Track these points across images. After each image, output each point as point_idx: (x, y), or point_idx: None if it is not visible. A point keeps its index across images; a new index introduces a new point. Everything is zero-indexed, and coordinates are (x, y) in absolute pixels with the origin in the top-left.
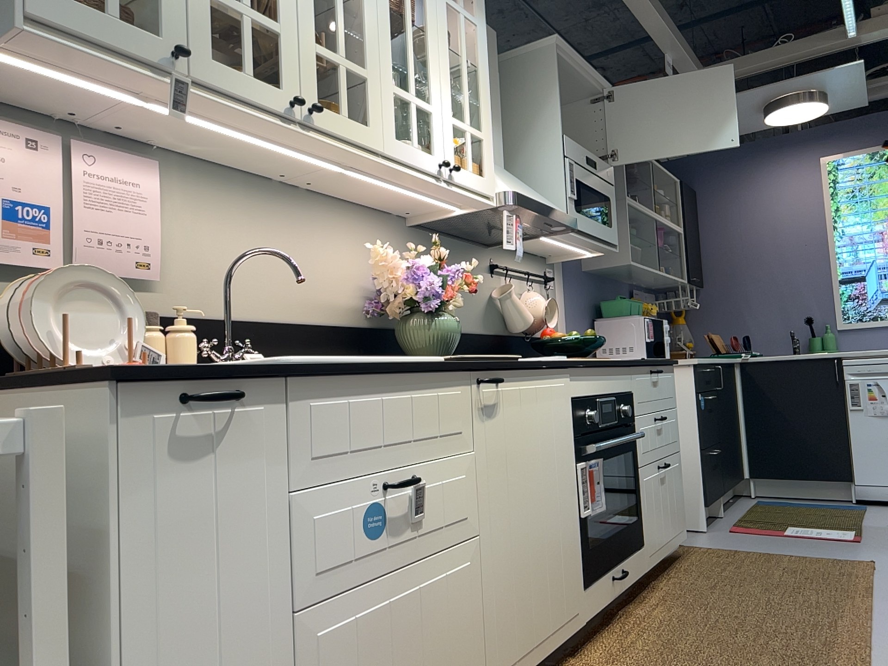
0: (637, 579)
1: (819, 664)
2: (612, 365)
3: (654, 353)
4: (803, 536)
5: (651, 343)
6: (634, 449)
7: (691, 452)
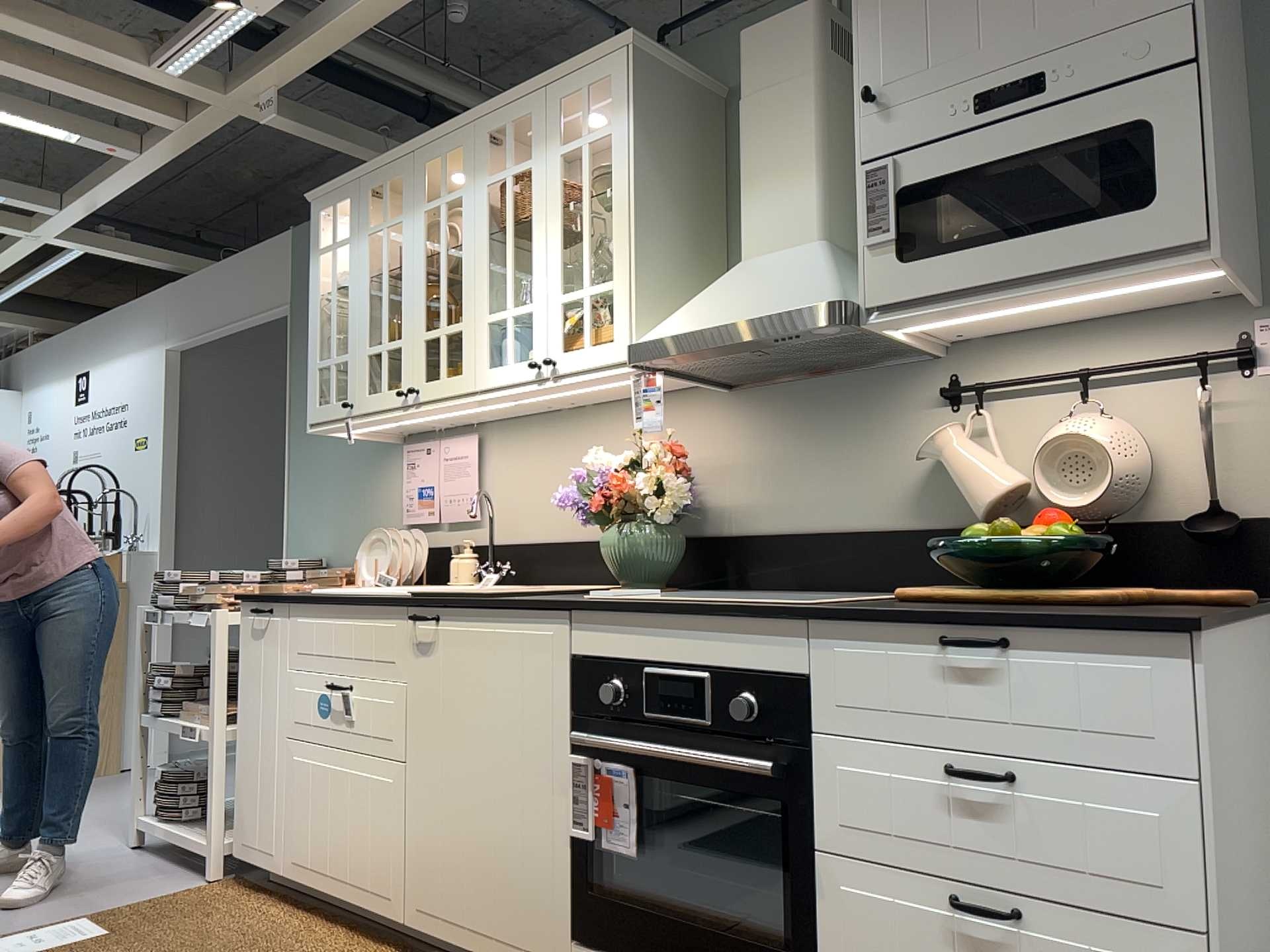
0: None
1: None
2: (694, 613)
3: None
4: None
5: None
6: (798, 801)
7: None
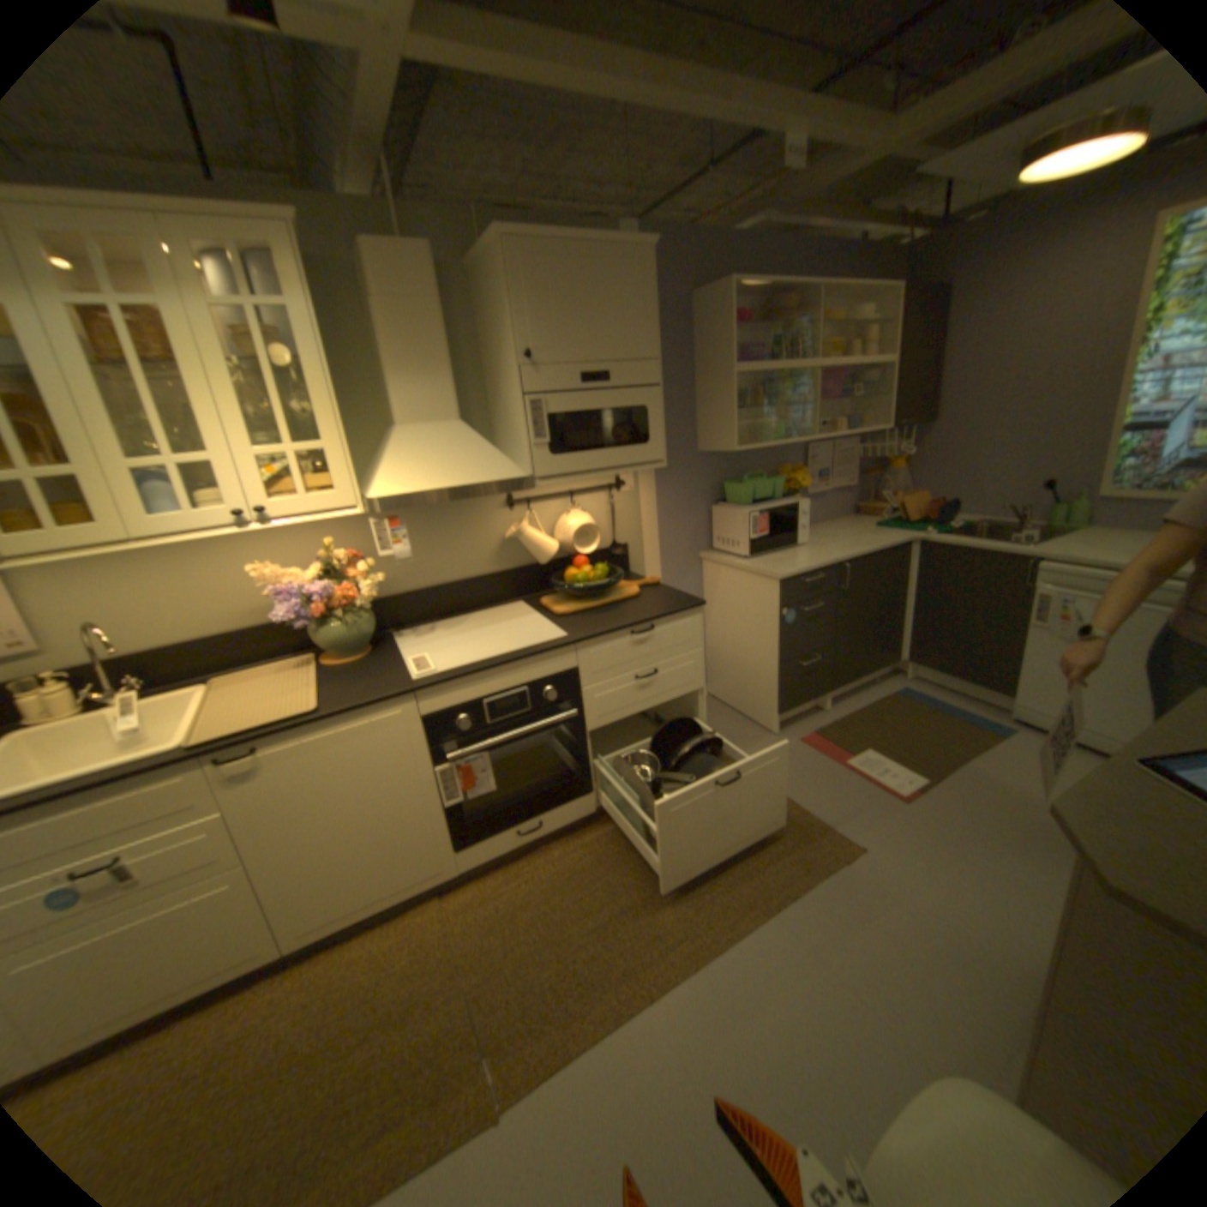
0: (575, 822)
1: (581, 1002)
2: (516, 662)
3: (766, 548)
4: (859, 776)
5: (757, 540)
6: (577, 719)
7: (770, 664)
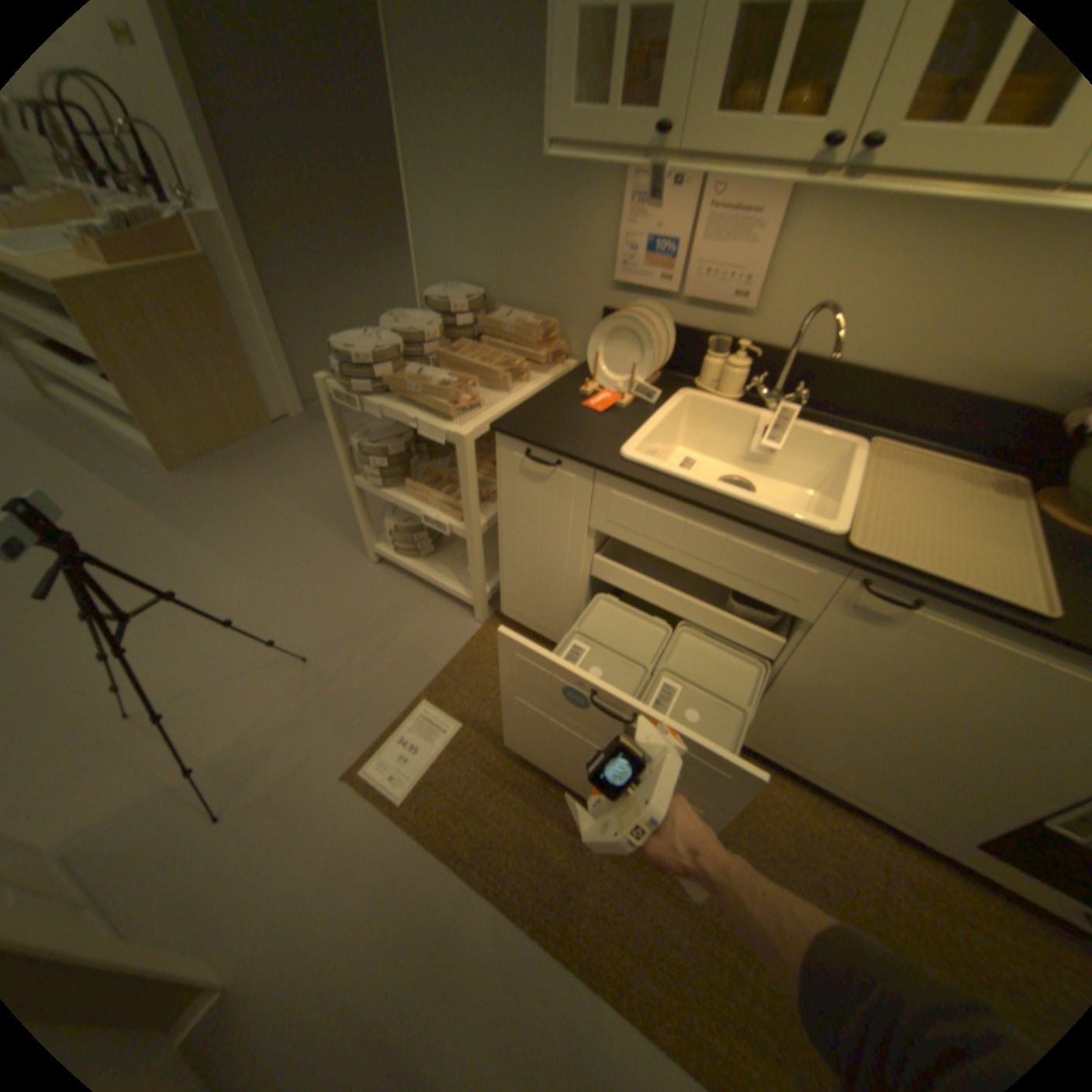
0: None
1: None
2: None
3: None
4: None
5: None
6: None
7: None
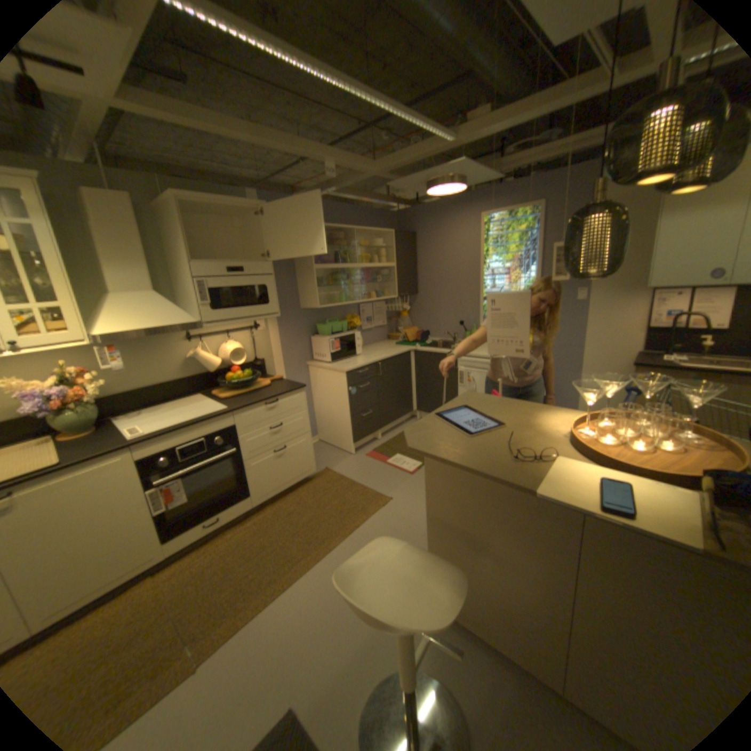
0: (239, 515)
1: (244, 602)
2: (196, 424)
3: (340, 357)
4: (391, 466)
5: (334, 353)
6: (236, 454)
7: (346, 416)
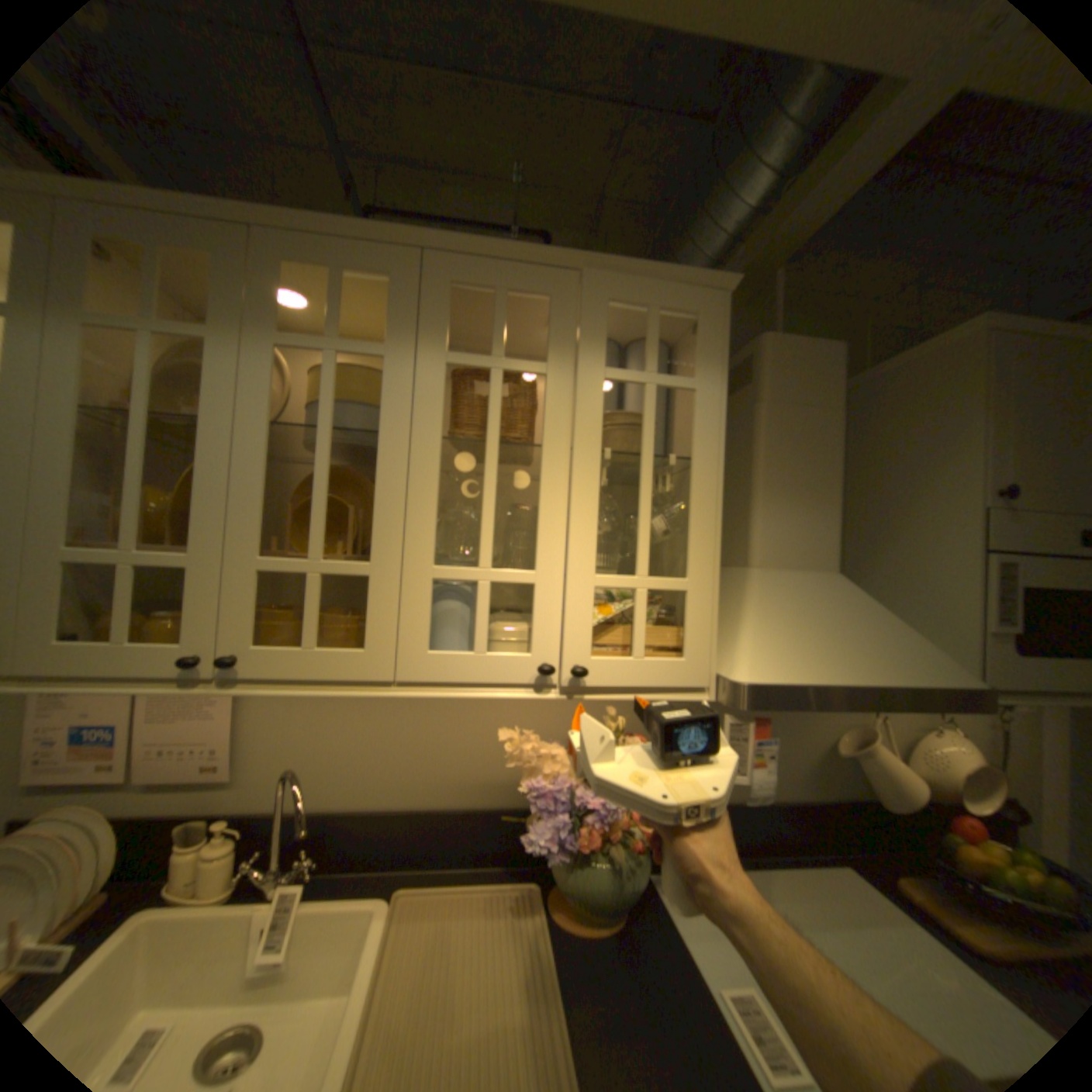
0: None
1: None
2: None
3: None
4: None
5: None
6: None
7: None
